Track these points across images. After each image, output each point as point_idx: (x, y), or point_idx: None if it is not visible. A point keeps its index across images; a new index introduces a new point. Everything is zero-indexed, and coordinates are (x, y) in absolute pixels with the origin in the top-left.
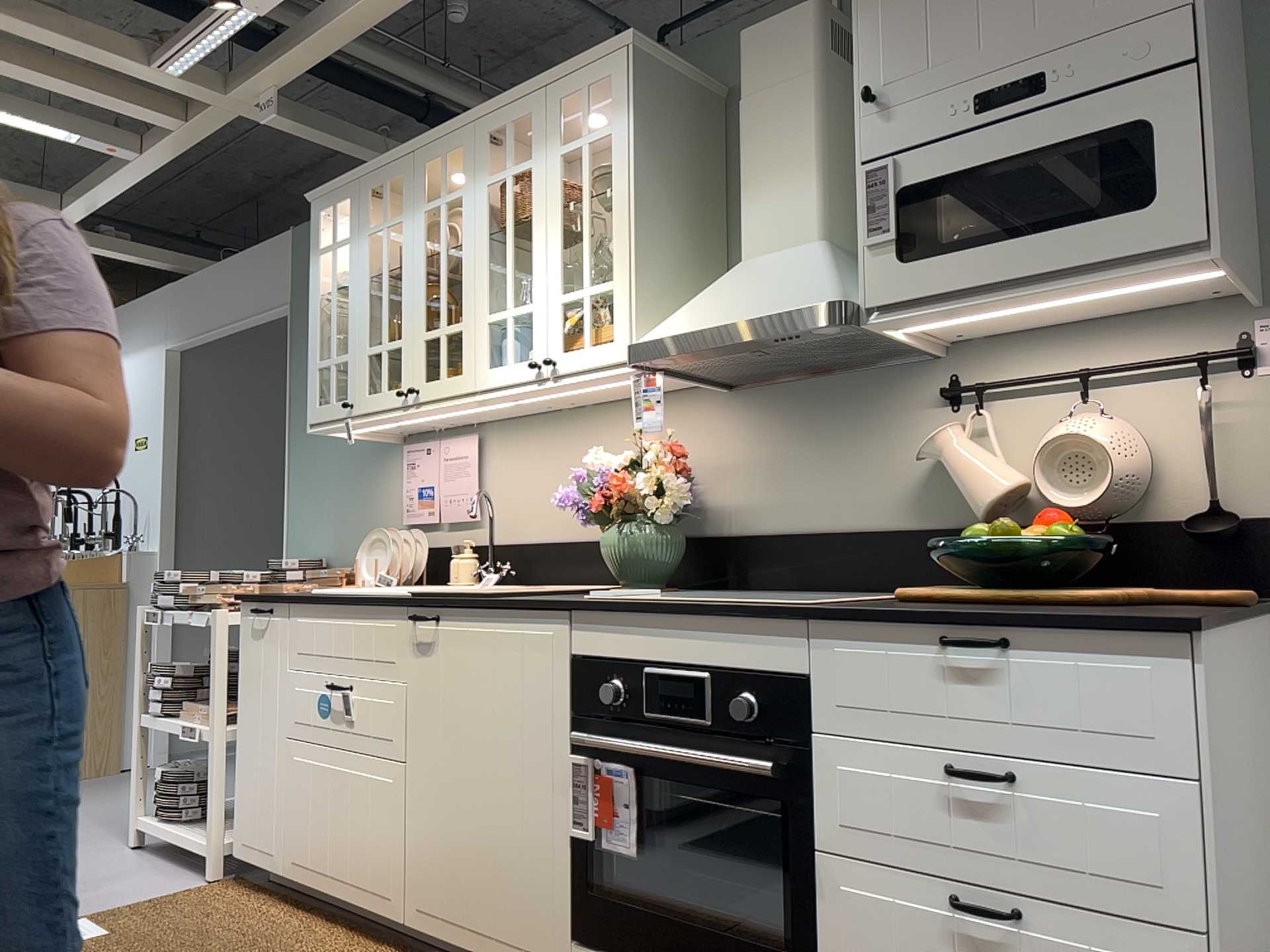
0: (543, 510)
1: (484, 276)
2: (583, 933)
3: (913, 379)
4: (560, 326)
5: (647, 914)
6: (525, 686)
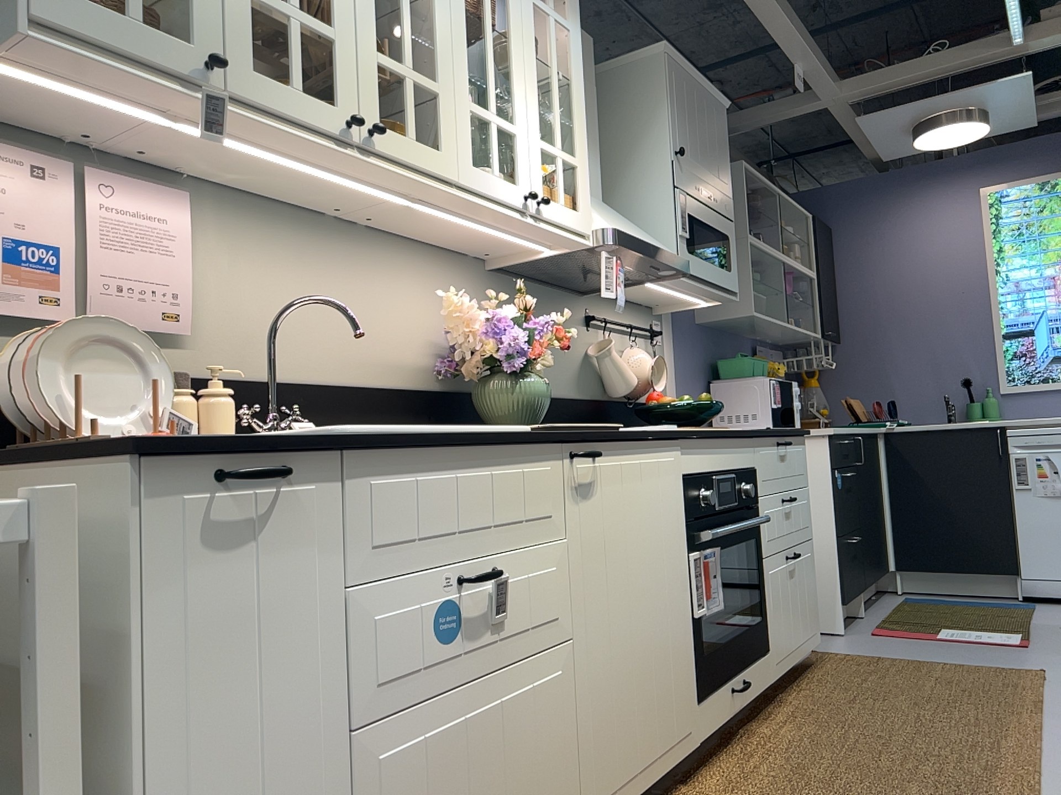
0: (304, 341)
1: (464, 52)
2: (702, 689)
3: (576, 305)
4: (542, 171)
5: (724, 644)
6: (664, 507)
